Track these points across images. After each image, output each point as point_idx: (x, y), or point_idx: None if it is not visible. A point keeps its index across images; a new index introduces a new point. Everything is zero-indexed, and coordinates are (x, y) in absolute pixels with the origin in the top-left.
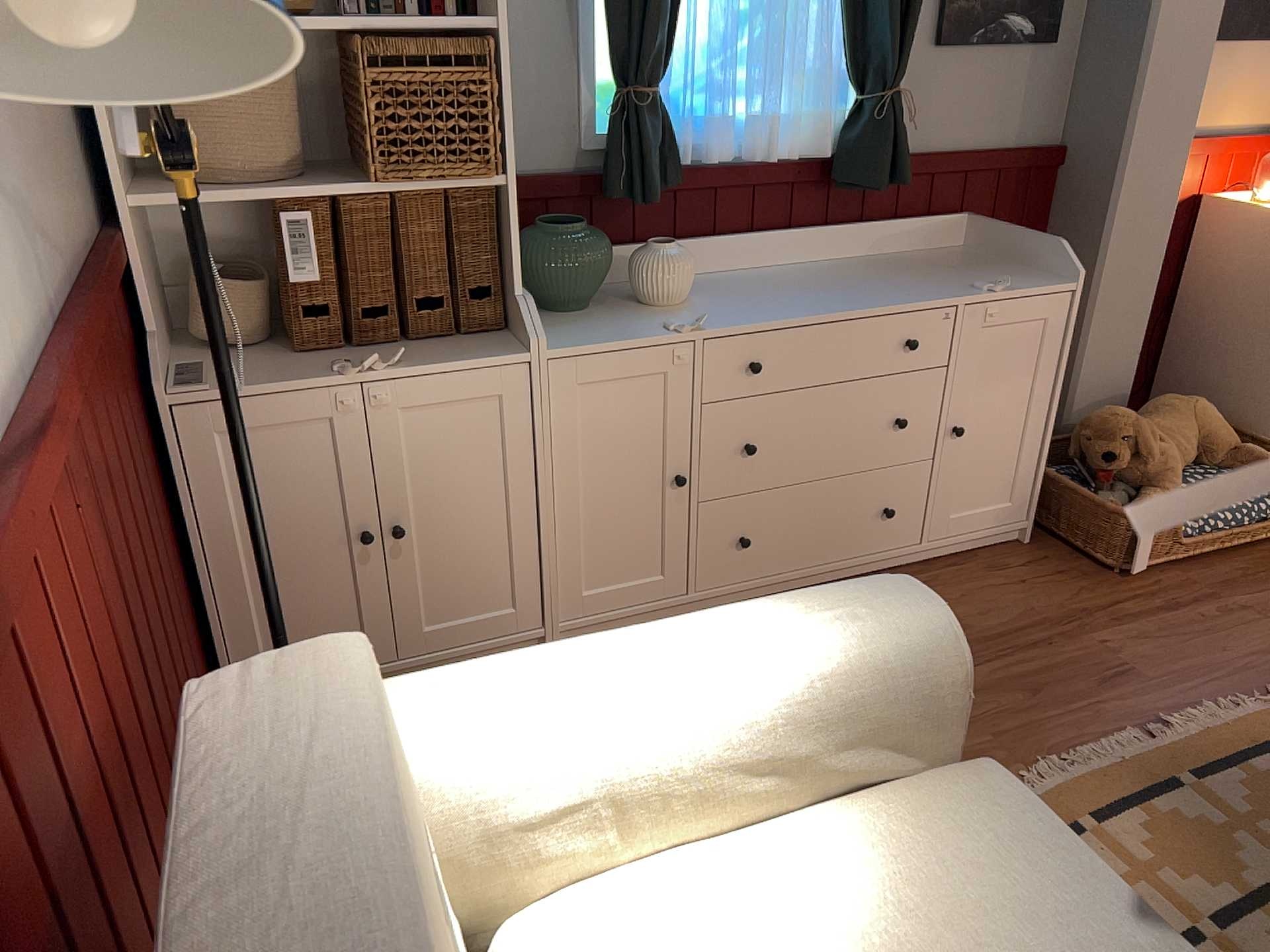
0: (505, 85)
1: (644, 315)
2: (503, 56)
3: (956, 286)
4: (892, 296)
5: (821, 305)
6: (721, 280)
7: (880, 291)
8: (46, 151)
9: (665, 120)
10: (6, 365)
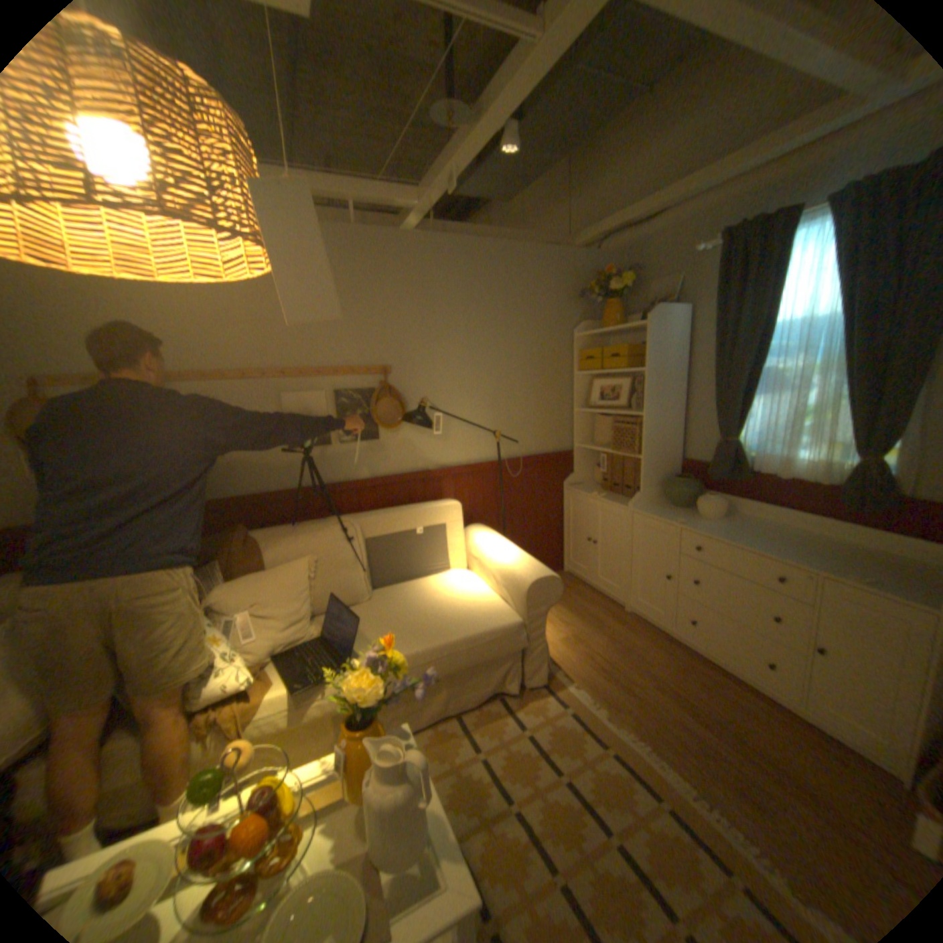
0: (645, 431)
1: (688, 516)
2: (645, 422)
3: (848, 572)
4: (794, 556)
5: (748, 542)
6: (761, 524)
7: (800, 553)
8: (539, 432)
9: (740, 451)
10: (481, 459)
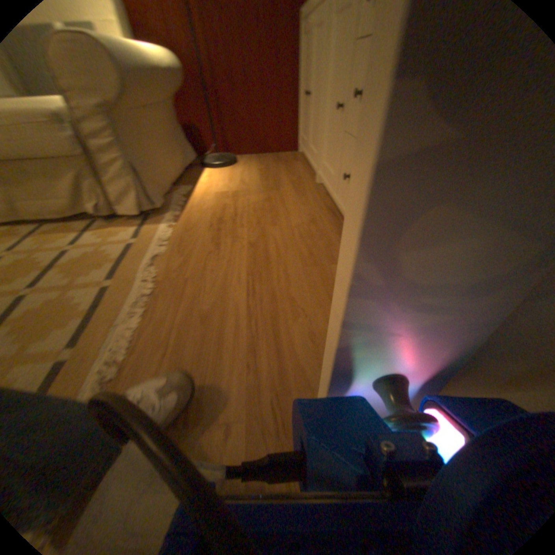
0: None
1: None
2: None
3: None
4: None
5: None
6: None
7: None
8: None
9: None
10: None
